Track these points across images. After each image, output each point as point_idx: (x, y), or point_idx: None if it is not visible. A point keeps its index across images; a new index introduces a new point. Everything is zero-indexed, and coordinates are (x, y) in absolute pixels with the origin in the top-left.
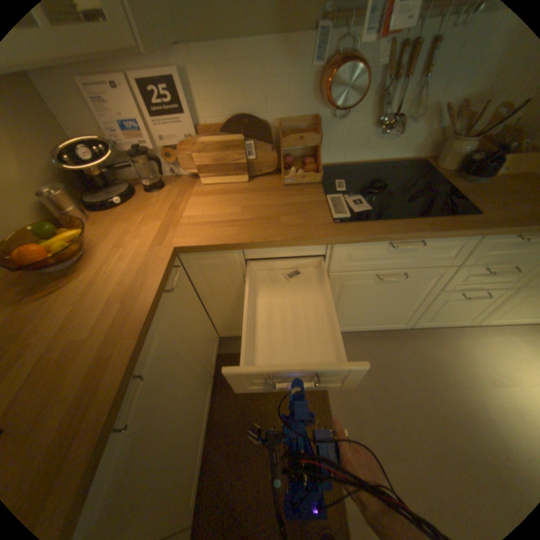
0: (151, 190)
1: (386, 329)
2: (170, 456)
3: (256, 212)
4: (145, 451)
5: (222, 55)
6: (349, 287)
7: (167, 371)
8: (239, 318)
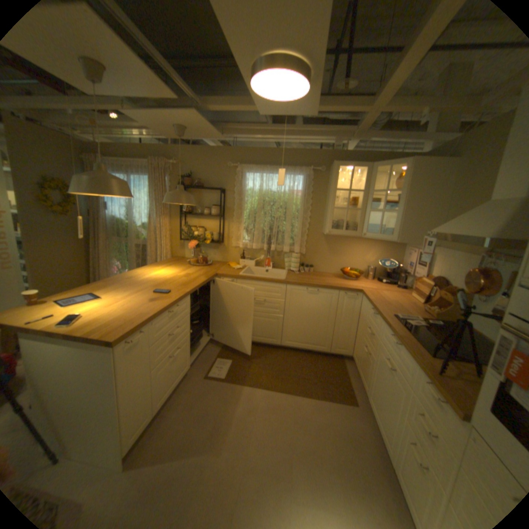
0: (398, 287)
1: (386, 448)
2: (301, 320)
3: (393, 303)
4: (303, 304)
5: (449, 255)
6: (382, 361)
7: (323, 307)
8: (360, 348)
